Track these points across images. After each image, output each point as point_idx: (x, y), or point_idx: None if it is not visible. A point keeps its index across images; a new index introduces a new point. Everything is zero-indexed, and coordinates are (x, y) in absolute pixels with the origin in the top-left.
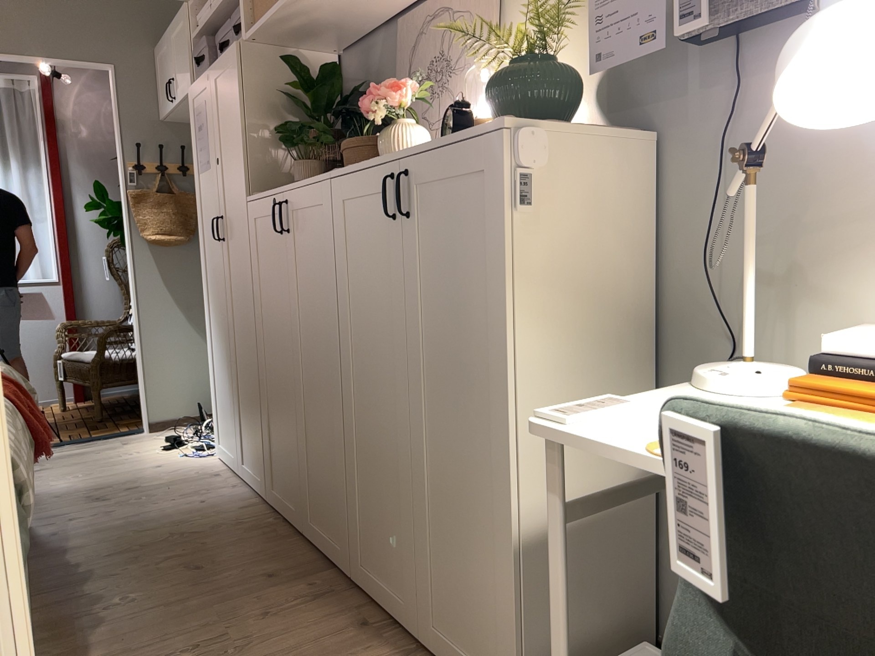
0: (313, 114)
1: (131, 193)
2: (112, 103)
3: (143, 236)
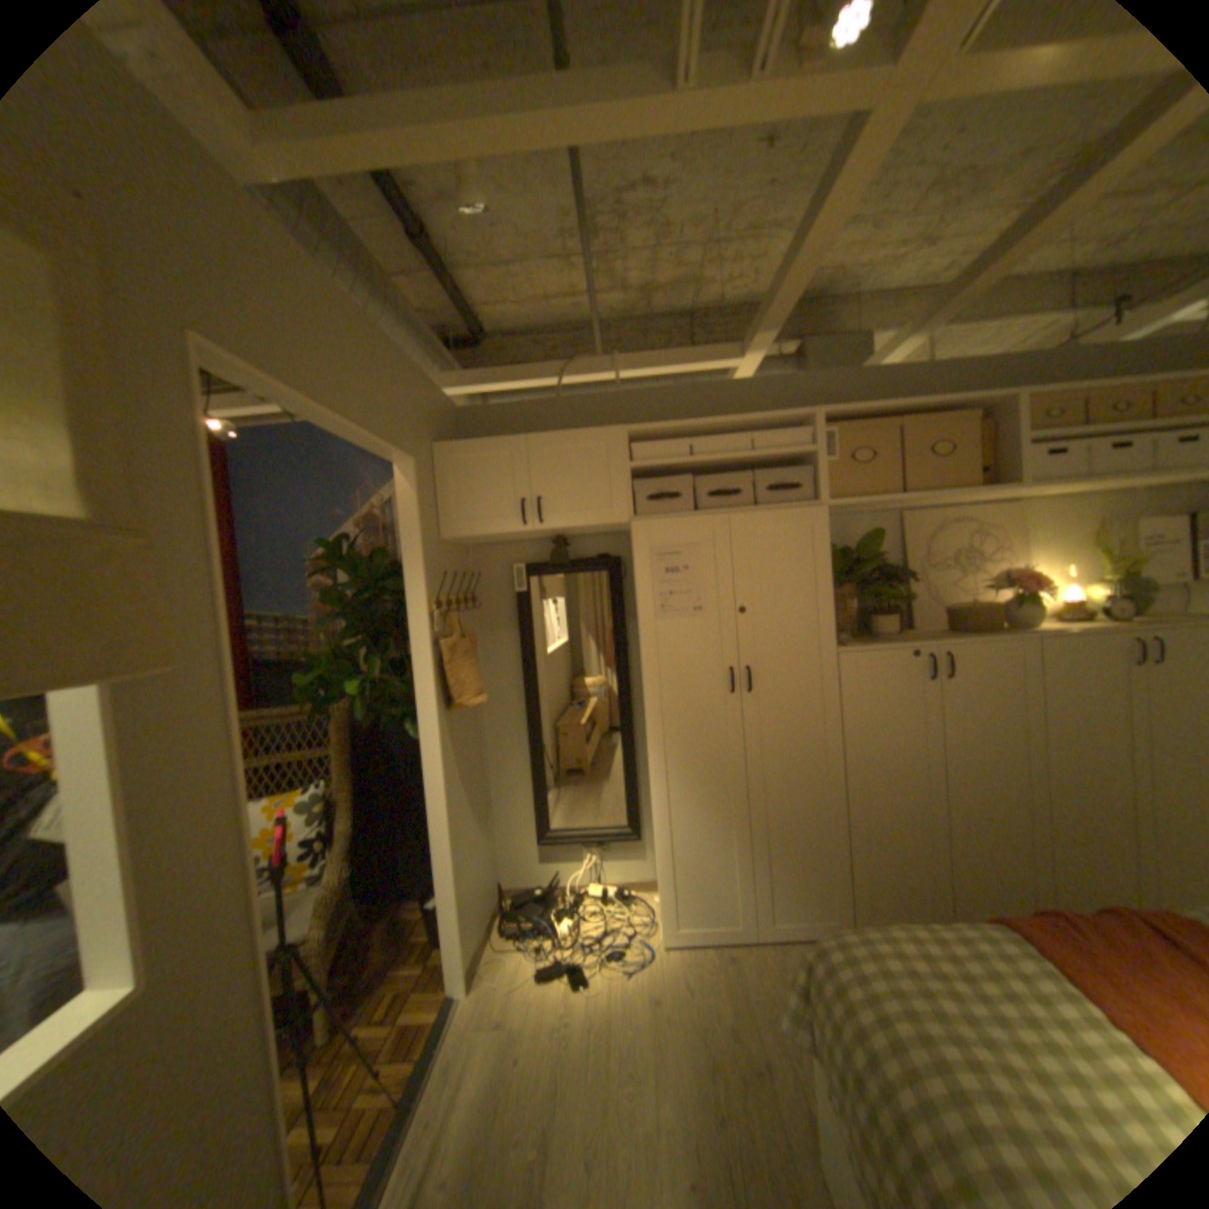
0: (857, 574)
1: (448, 644)
2: (407, 512)
3: (463, 703)
